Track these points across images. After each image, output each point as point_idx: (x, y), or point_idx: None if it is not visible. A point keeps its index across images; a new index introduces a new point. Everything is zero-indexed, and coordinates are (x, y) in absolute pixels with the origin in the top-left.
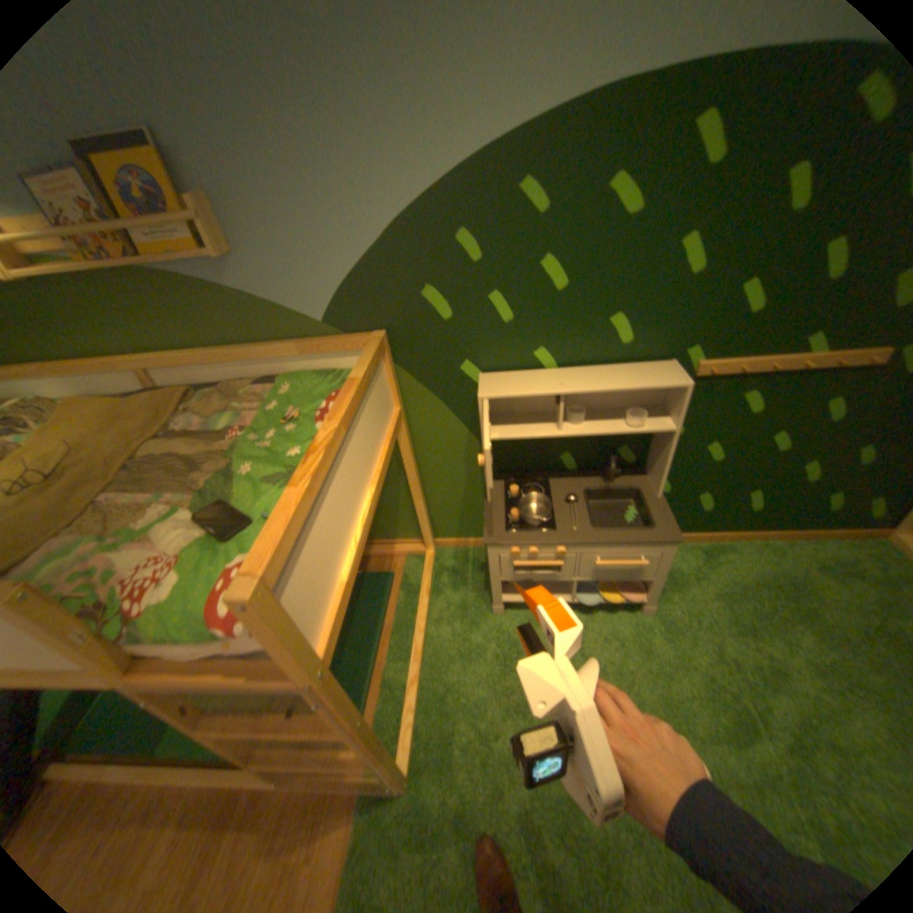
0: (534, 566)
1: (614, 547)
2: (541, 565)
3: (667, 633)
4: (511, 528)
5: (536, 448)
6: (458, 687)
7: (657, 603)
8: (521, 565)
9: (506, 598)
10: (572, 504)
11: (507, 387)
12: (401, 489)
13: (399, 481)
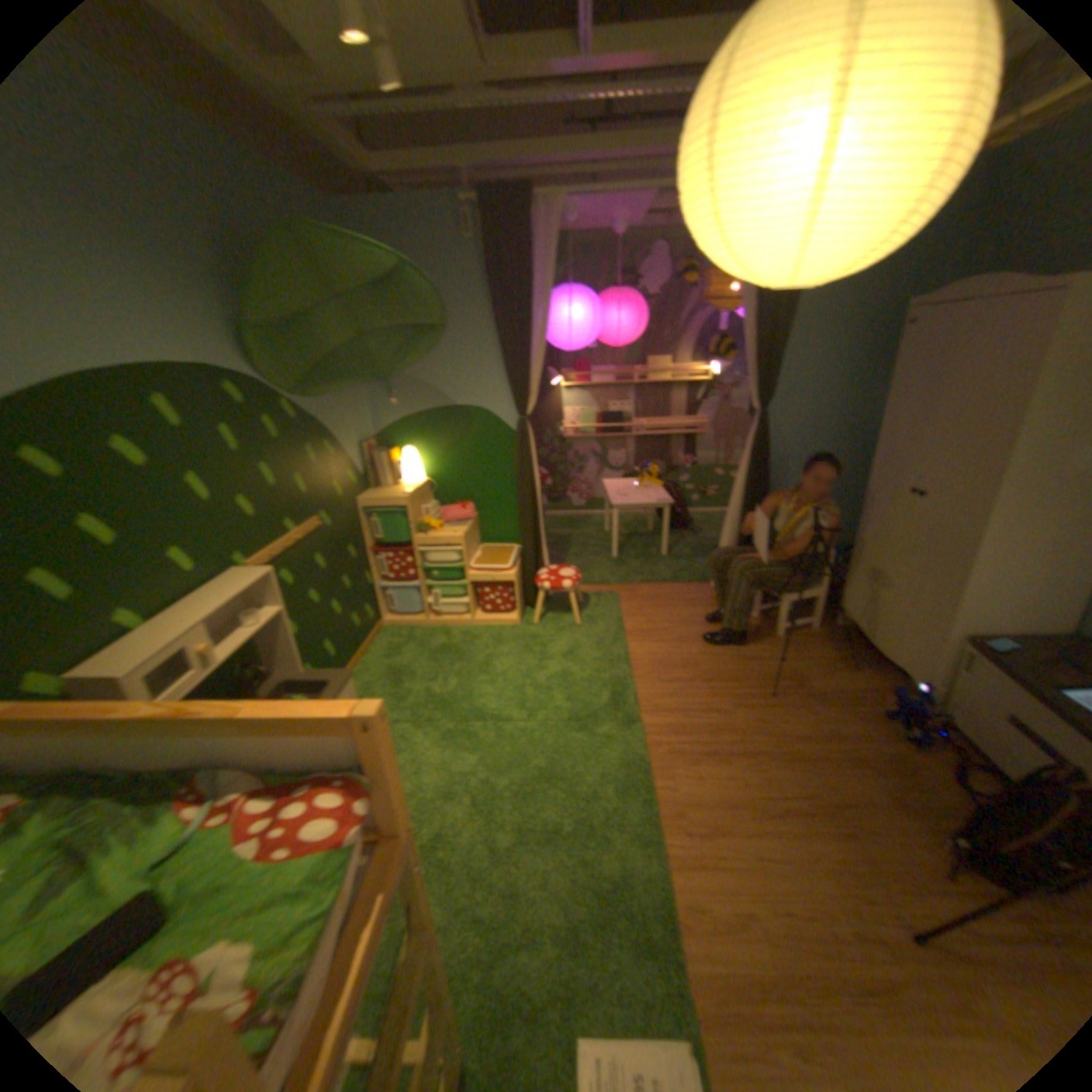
0: None
1: None
2: None
3: None
4: None
5: None
6: None
7: None
8: None
9: None
10: None
11: (124, 657)
12: None
13: None
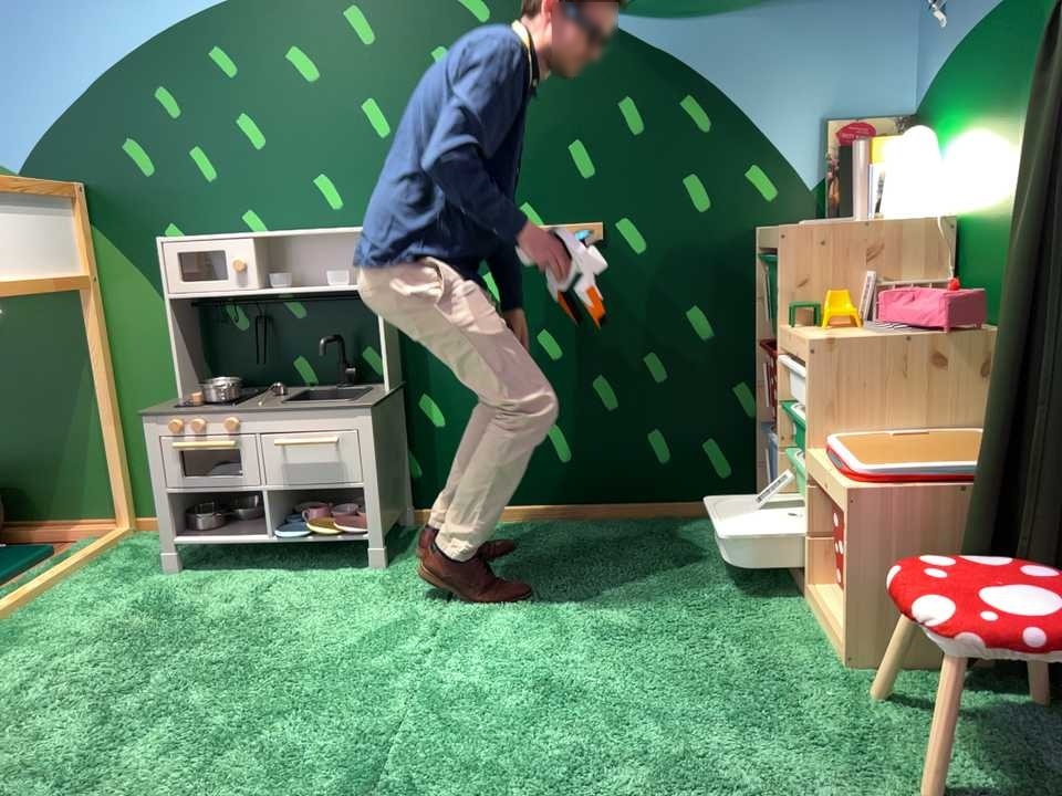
0: (199, 450)
1: (294, 417)
2: (205, 445)
3: (389, 582)
4: (184, 408)
5: (261, 348)
6: (53, 624)
7: (380, 536)
8: (180, 445)
9: (181, 539)
10: (279, 397)
11: (197, 237)
12: (92, 415)
13: (90, 400)
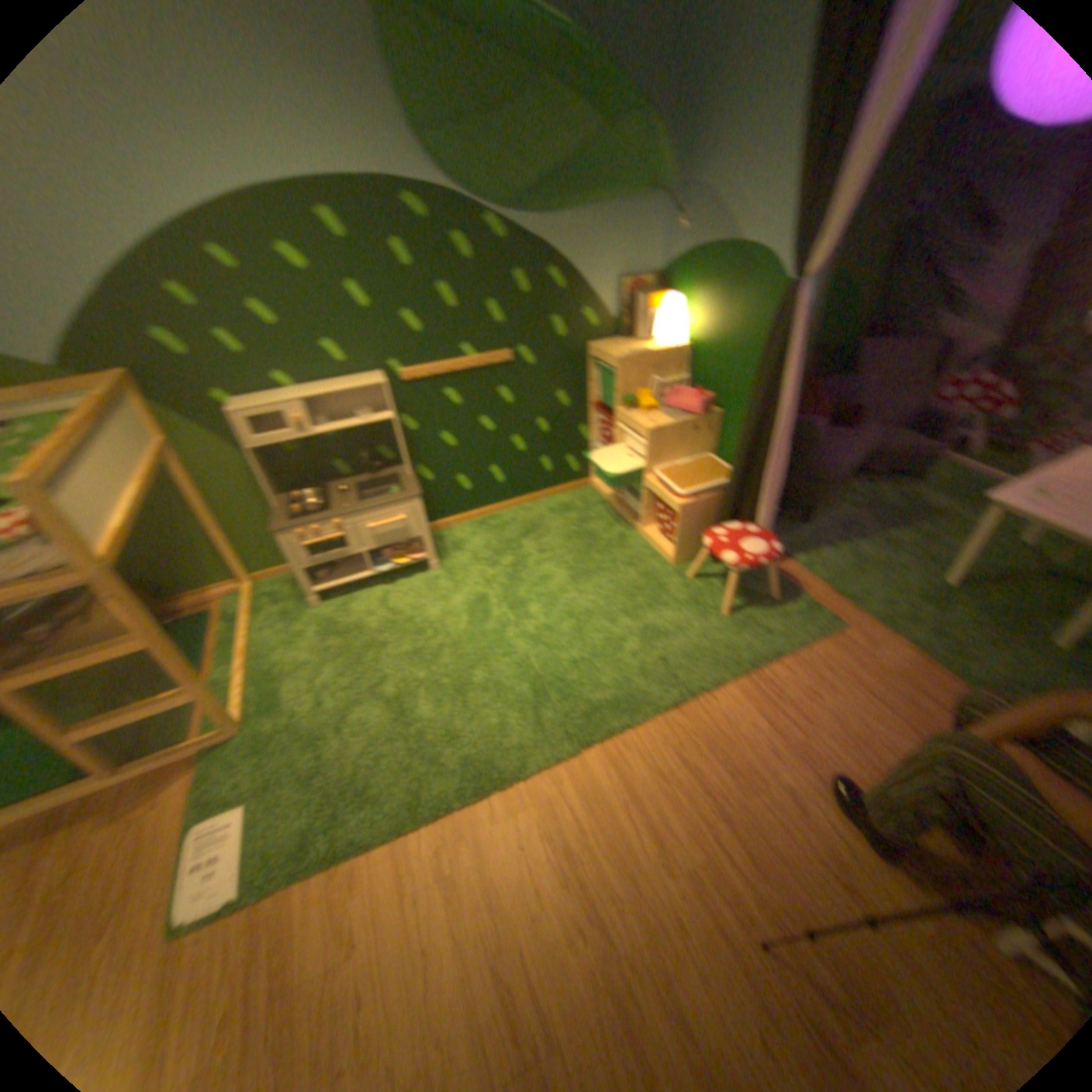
0: (318, 543)
1: (373, 511)
2: (322, 540)
3: (446, 576)
4: (291, 519)
5: (305, 460)
6: (279, 662)
7: (433, 556)
8: (306, 544)
9: (314, 589)
10: (343, 494)
11: (248, 403)
12: (190, 527)
13: (185, 519)
